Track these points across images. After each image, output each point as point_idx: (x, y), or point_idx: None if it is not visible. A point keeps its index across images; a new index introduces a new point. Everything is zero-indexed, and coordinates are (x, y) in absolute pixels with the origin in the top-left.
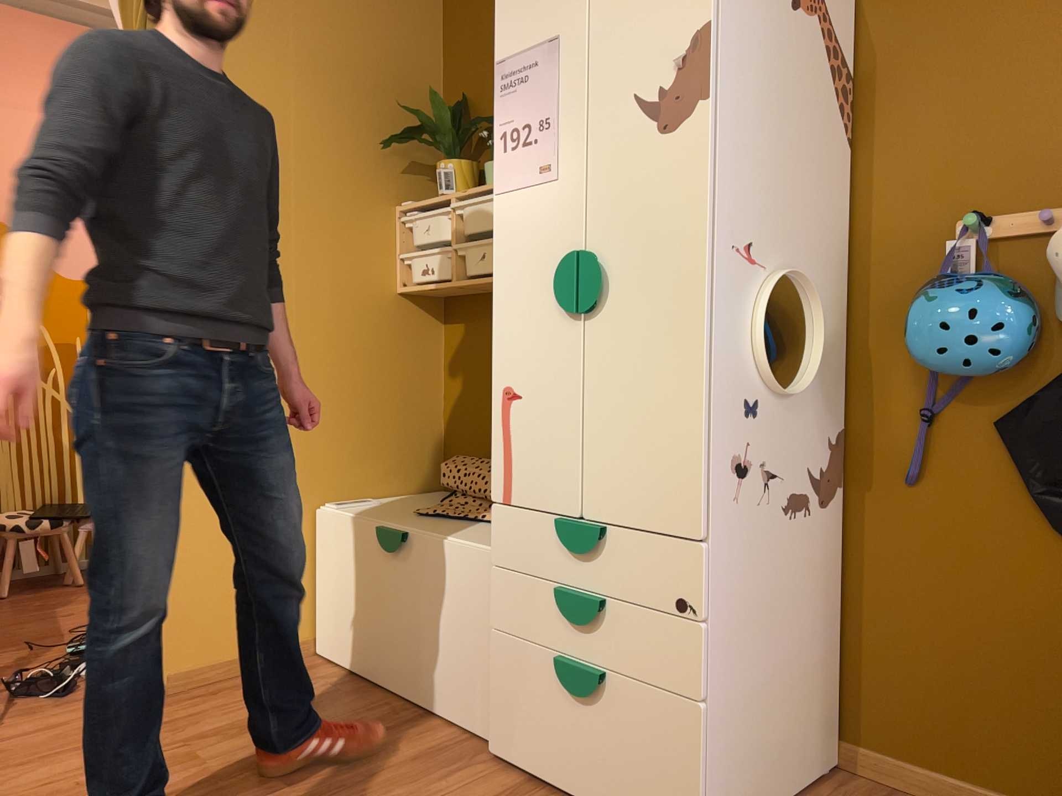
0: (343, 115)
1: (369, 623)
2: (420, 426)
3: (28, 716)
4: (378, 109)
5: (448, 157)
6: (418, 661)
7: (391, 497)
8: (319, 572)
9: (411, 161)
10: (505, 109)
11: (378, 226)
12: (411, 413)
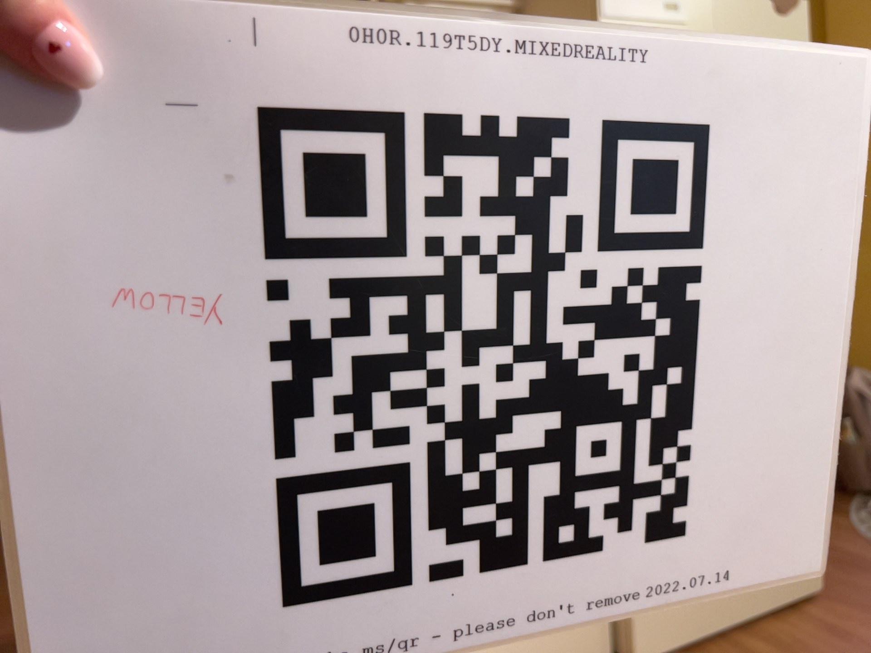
0: None
1: None
2: None
3: None
4: None
5: None
6: None
7: None
8: None
9: None
10: None
11: None
12: None
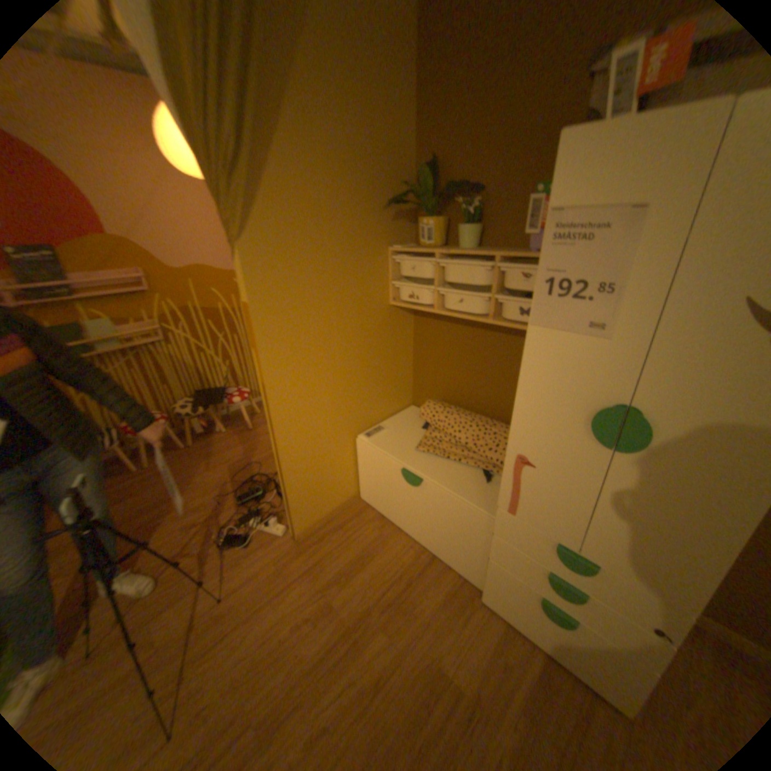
0: (353, 185)
1: (395, 503)
2: (401, 376)
3: (235, 569)
4: (374, 174)
5: (425, 211)
6: (429, 534)
7: (390, 418)
8: (361, 467)
9: (395, 210)
10: (555, 257)
11: (377, 264)
12: (397, 371)
